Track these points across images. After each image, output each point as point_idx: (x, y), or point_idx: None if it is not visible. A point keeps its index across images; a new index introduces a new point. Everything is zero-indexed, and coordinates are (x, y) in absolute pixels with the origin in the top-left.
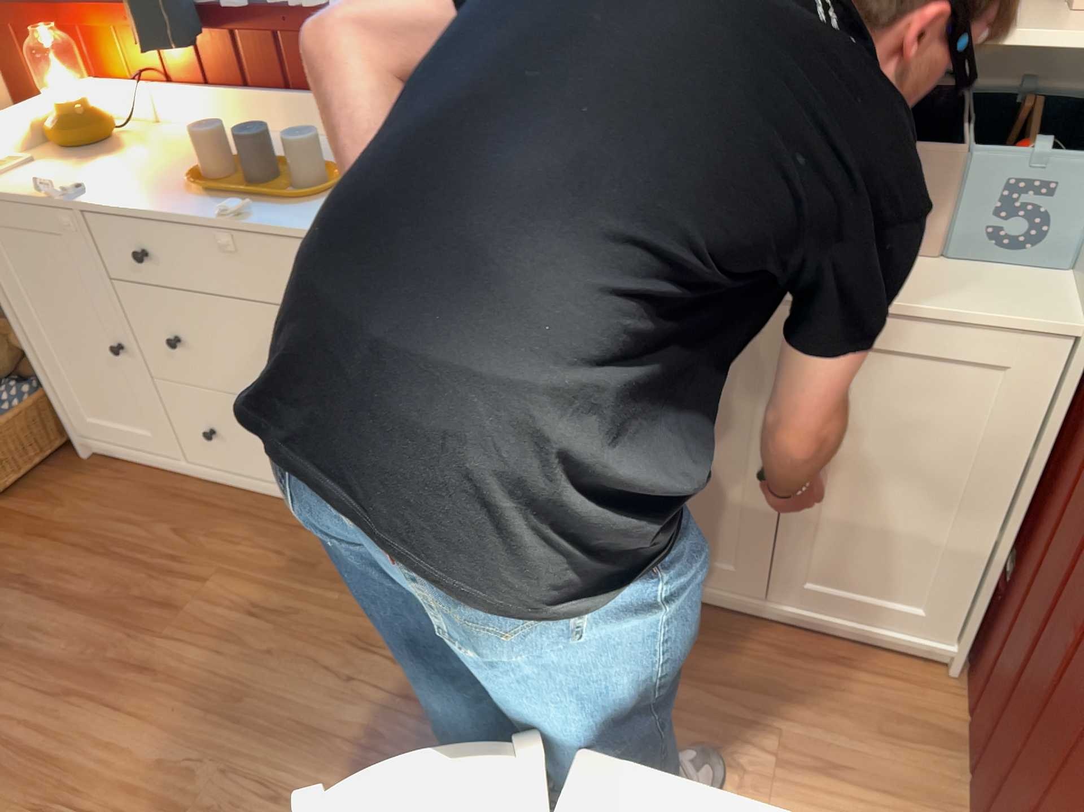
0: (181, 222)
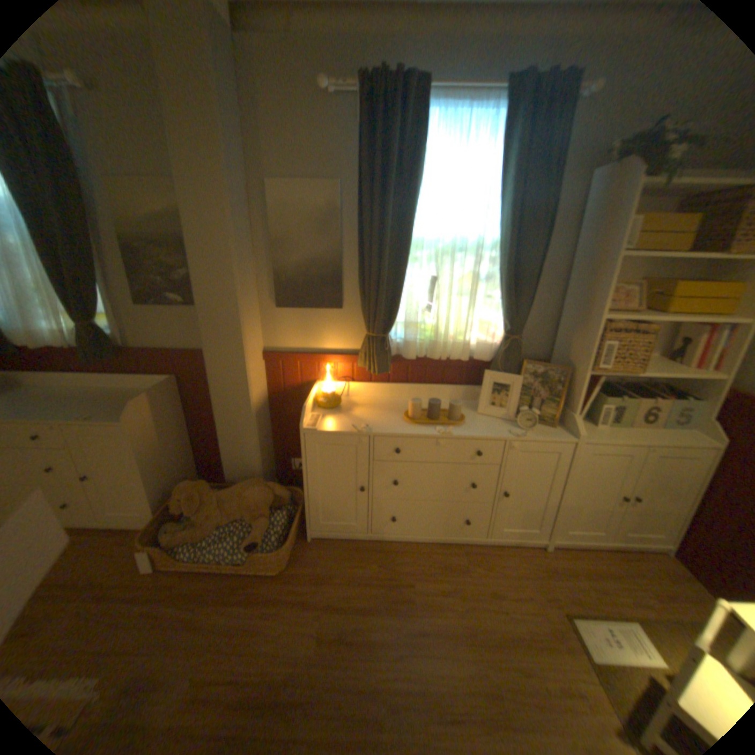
0: (421, 437)
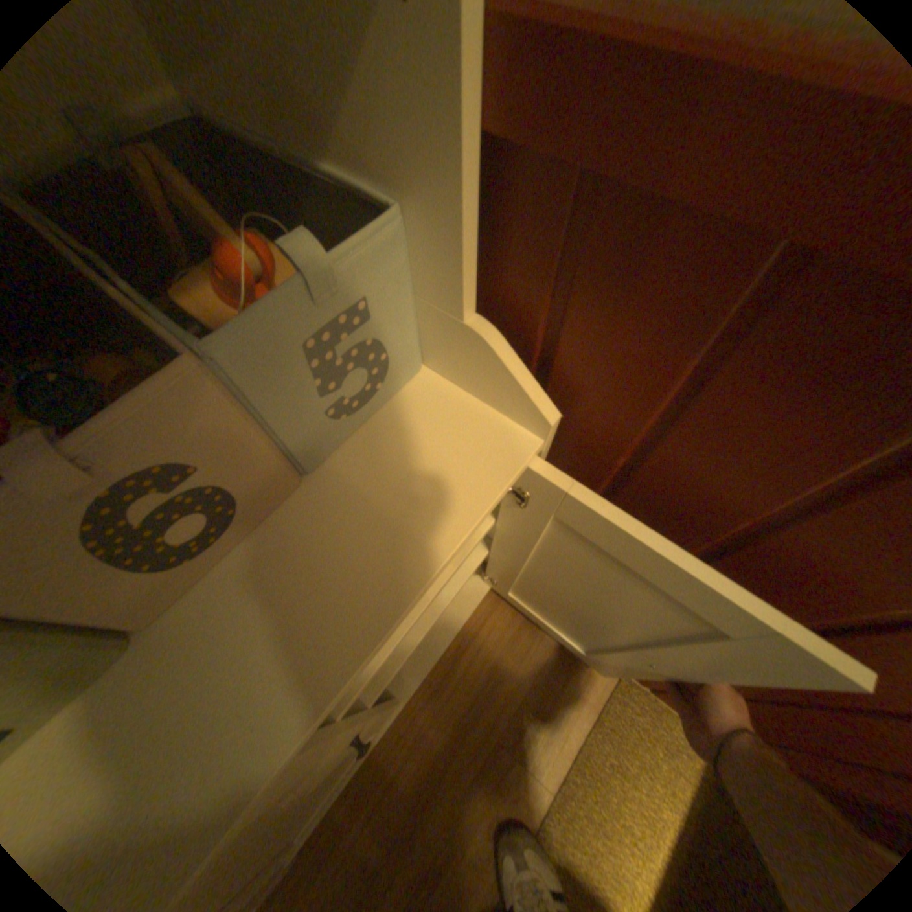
0: None
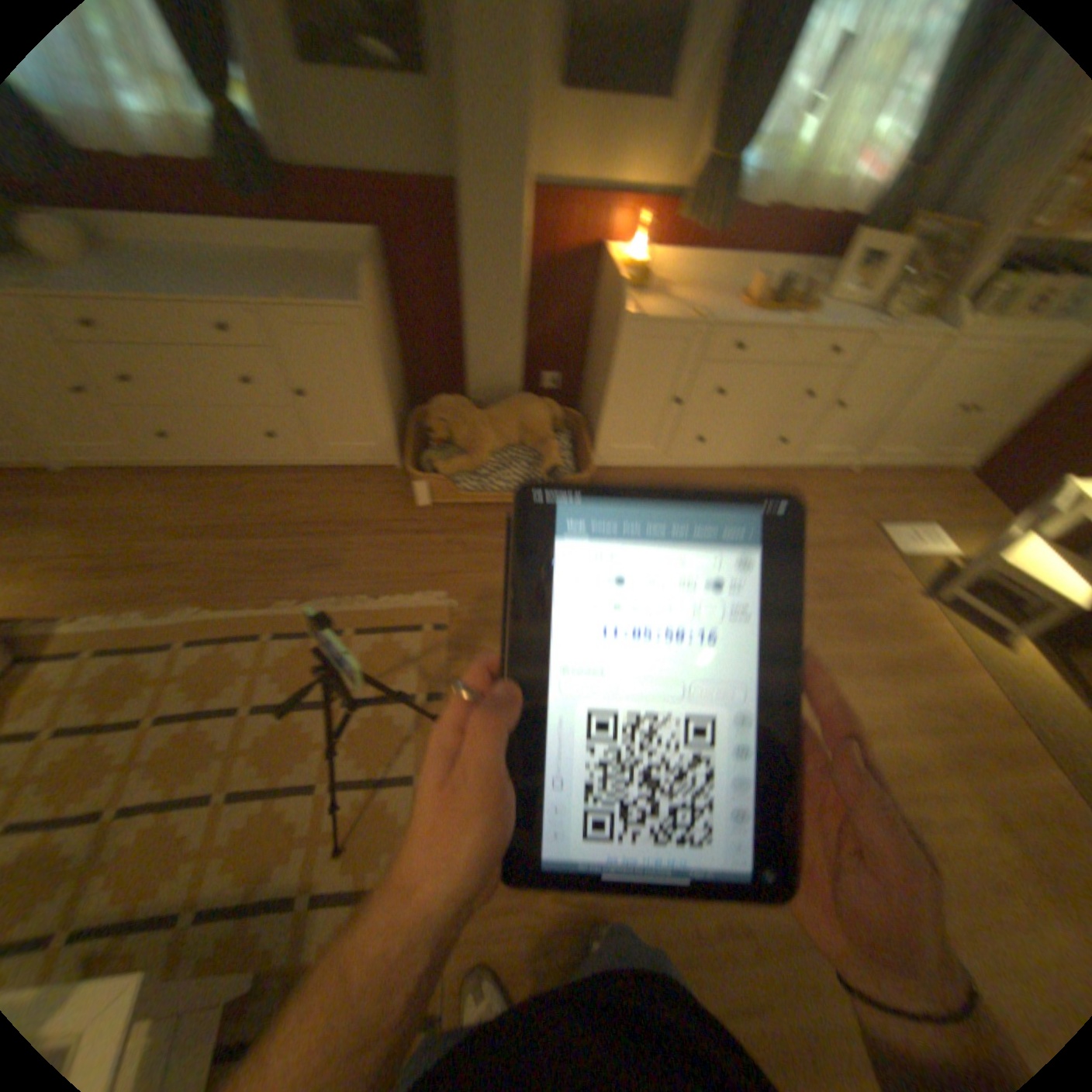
0: (773, 329)
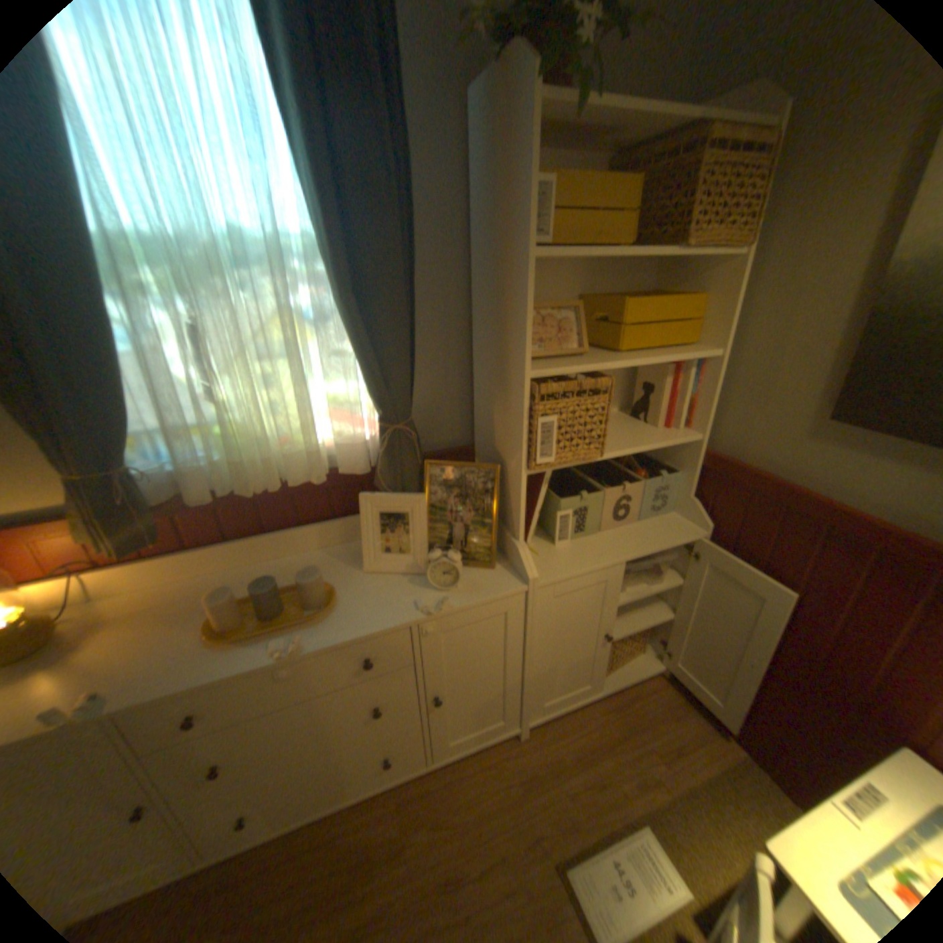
0: (233, 680)
